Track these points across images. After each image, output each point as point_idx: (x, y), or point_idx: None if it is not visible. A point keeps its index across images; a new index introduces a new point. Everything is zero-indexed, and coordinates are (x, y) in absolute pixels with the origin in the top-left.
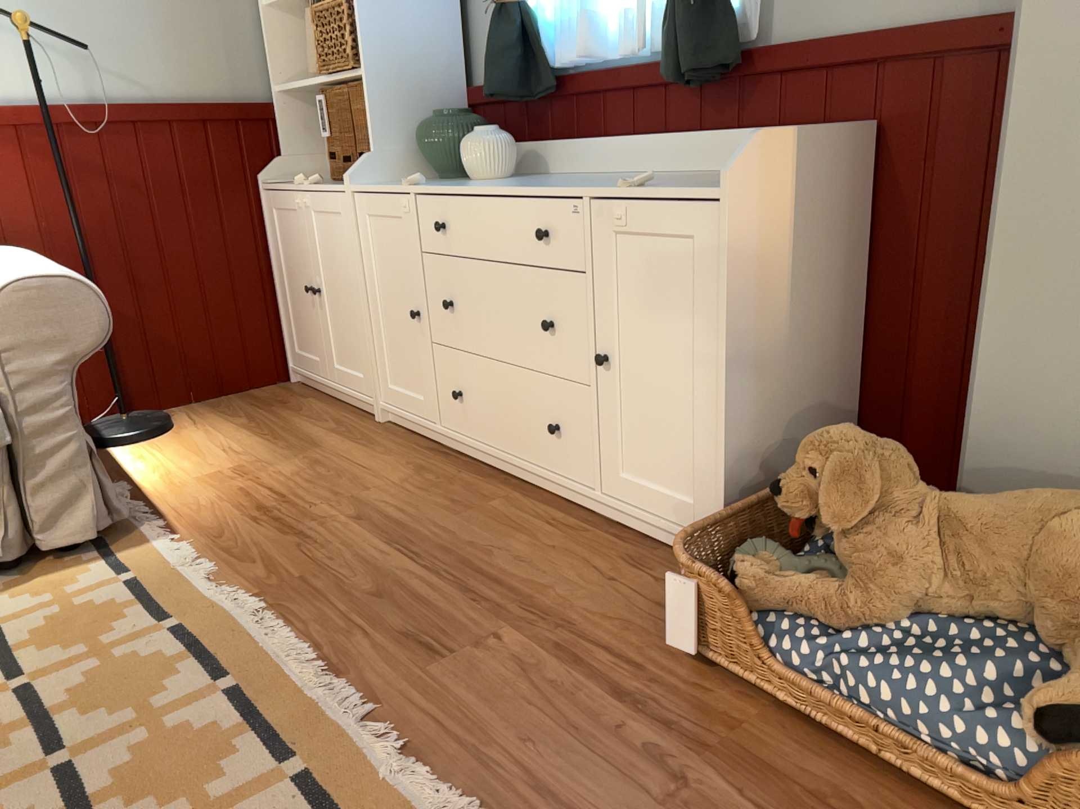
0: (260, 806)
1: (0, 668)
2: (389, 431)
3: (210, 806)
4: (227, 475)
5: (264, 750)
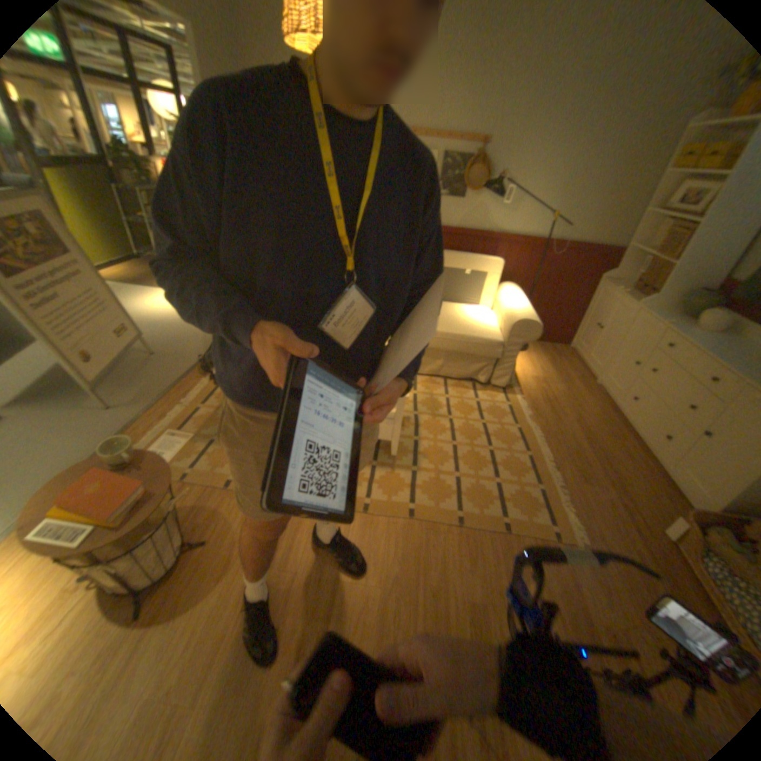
0: (532, 492)
1: (479, 415)
2: (599, 390)
3: (521, 484)
4: (540, 381)
5: (535, 479)
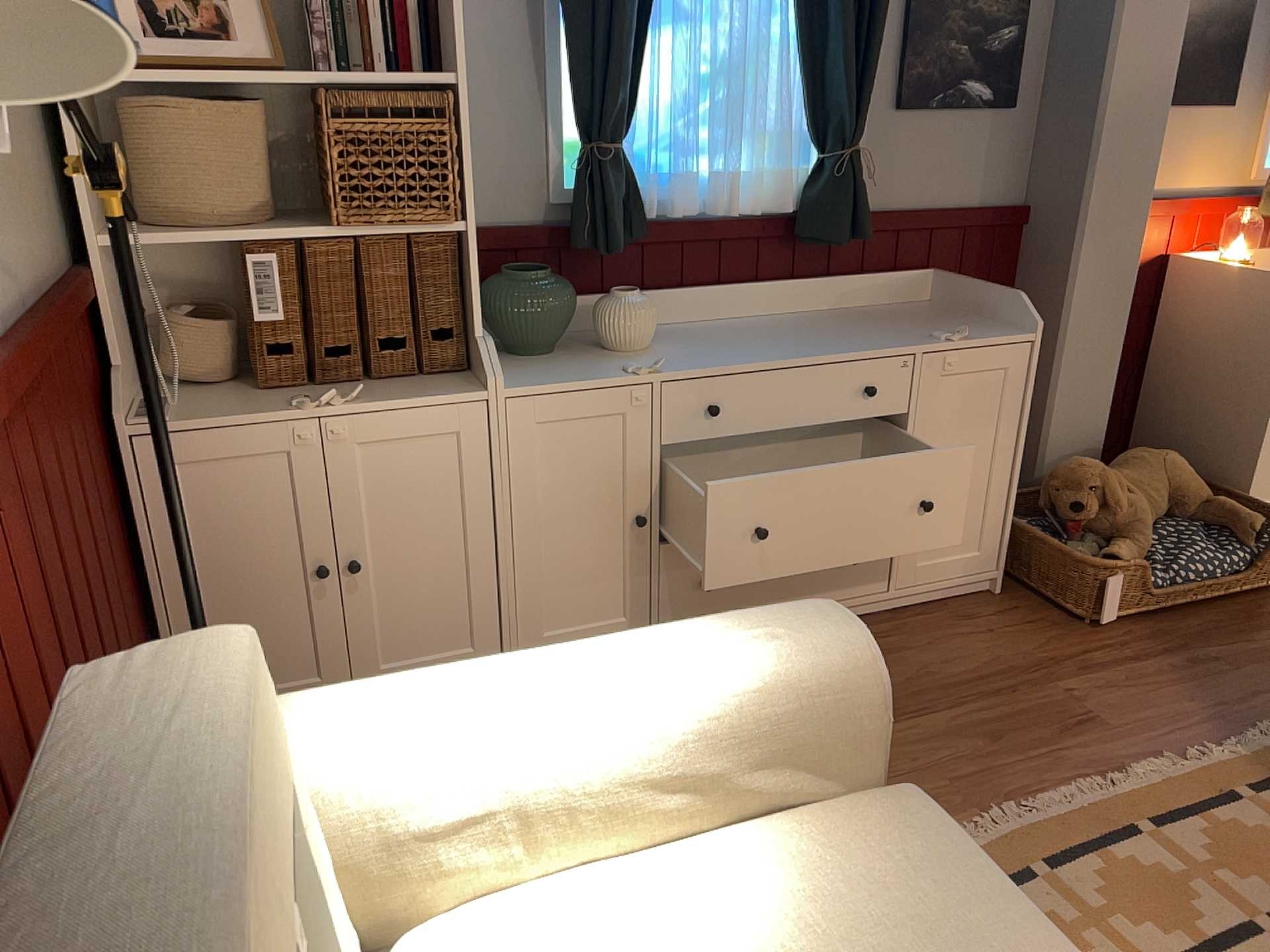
0: None
1: None
2: None
3: None
4: None
5: (1228, 807)
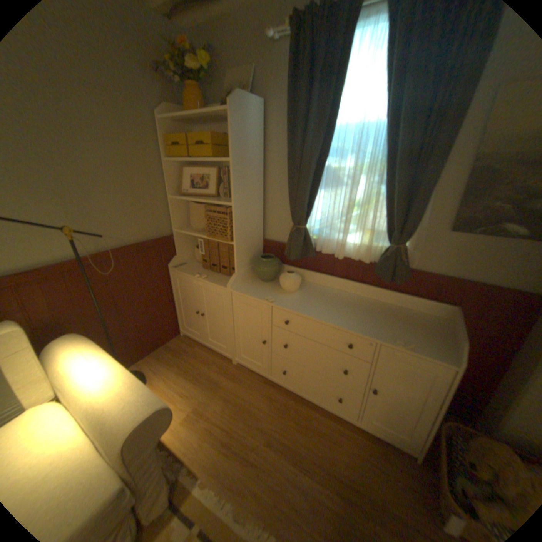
0: None
1: None
2: (241, 370)
3: None
4: (192, 418)
5: None
